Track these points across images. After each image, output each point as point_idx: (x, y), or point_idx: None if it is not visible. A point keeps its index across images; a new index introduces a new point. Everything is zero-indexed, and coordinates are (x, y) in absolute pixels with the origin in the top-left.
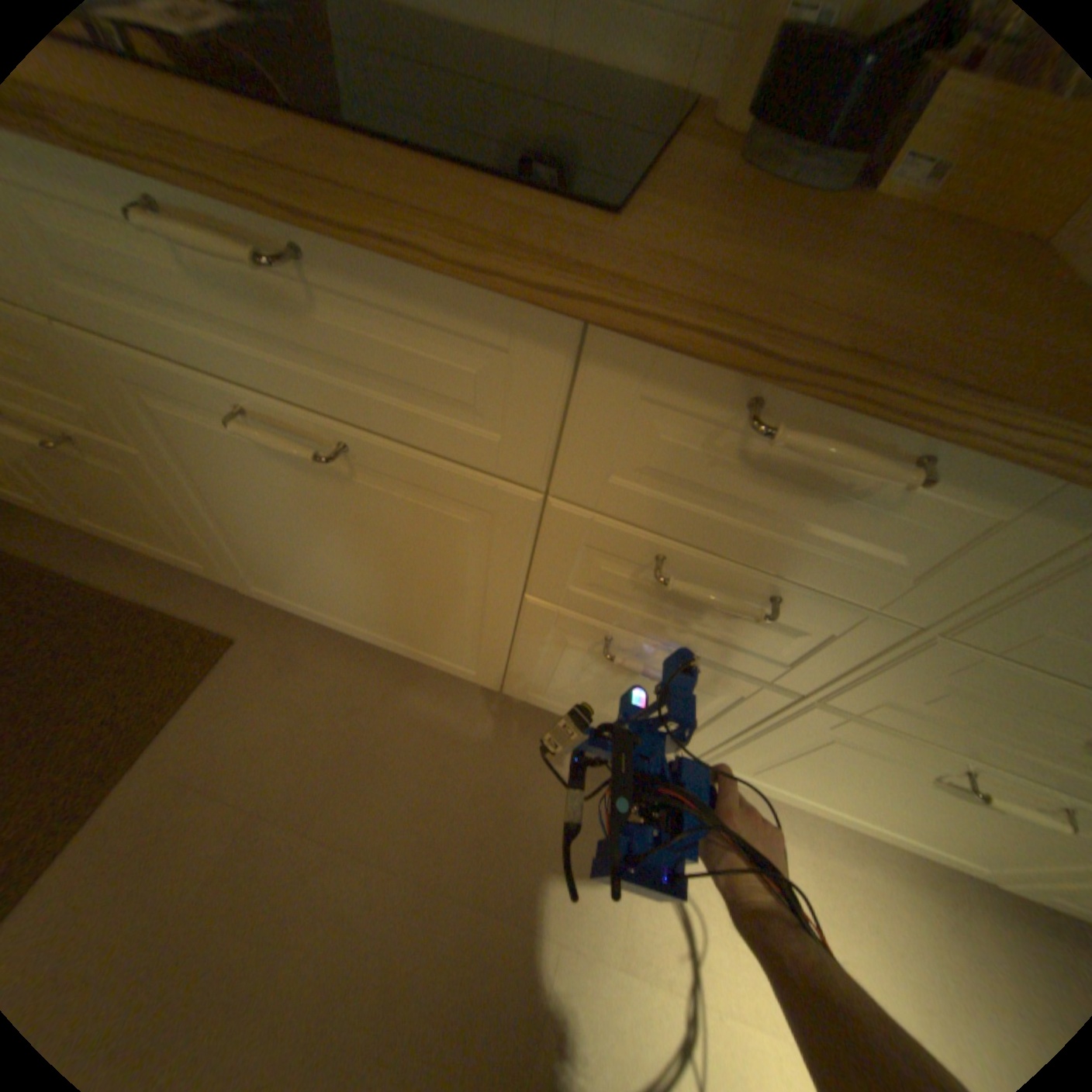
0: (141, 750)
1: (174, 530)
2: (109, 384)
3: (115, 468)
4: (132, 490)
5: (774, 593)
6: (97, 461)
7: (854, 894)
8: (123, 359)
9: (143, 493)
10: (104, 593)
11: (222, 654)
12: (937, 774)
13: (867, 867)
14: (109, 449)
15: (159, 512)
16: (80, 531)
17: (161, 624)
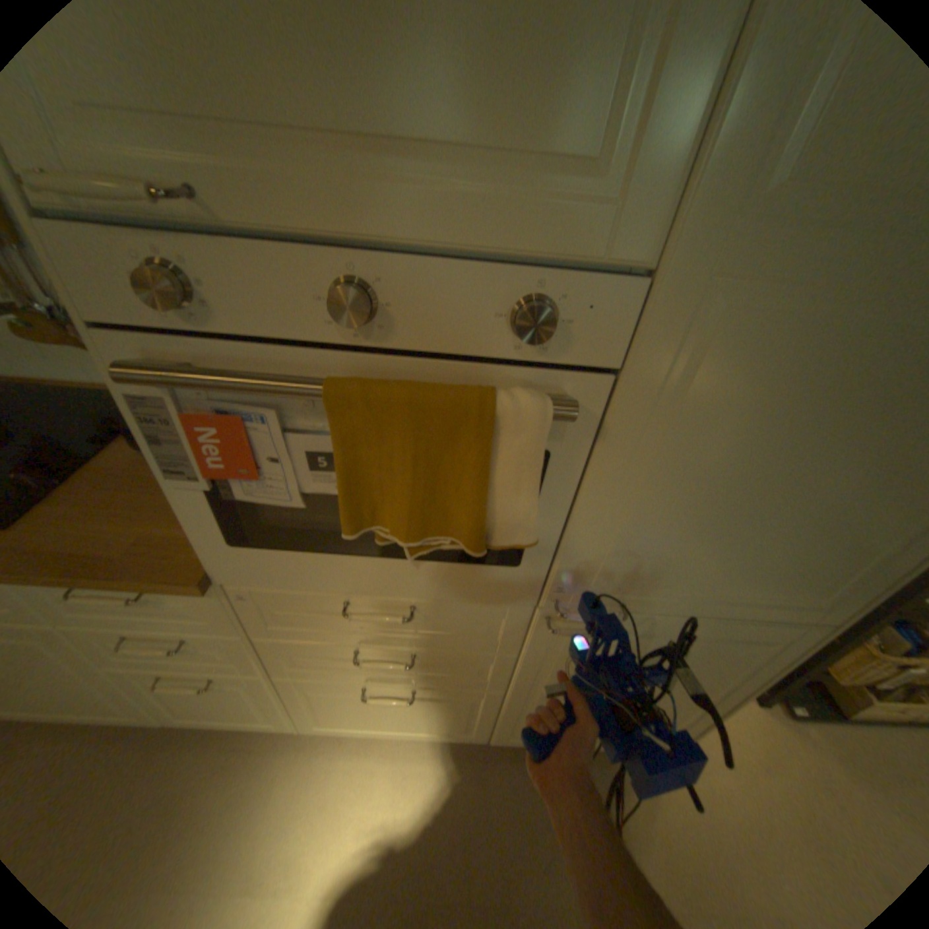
0: None
1: None
2: None
3: None
4: None
5: (176, 640)
6: None
7: (416, 783)
8: None
9: None
10: None
11: None
12: (358, 695)
13: (429, 761)
14: None
15: None
16: None
17: None
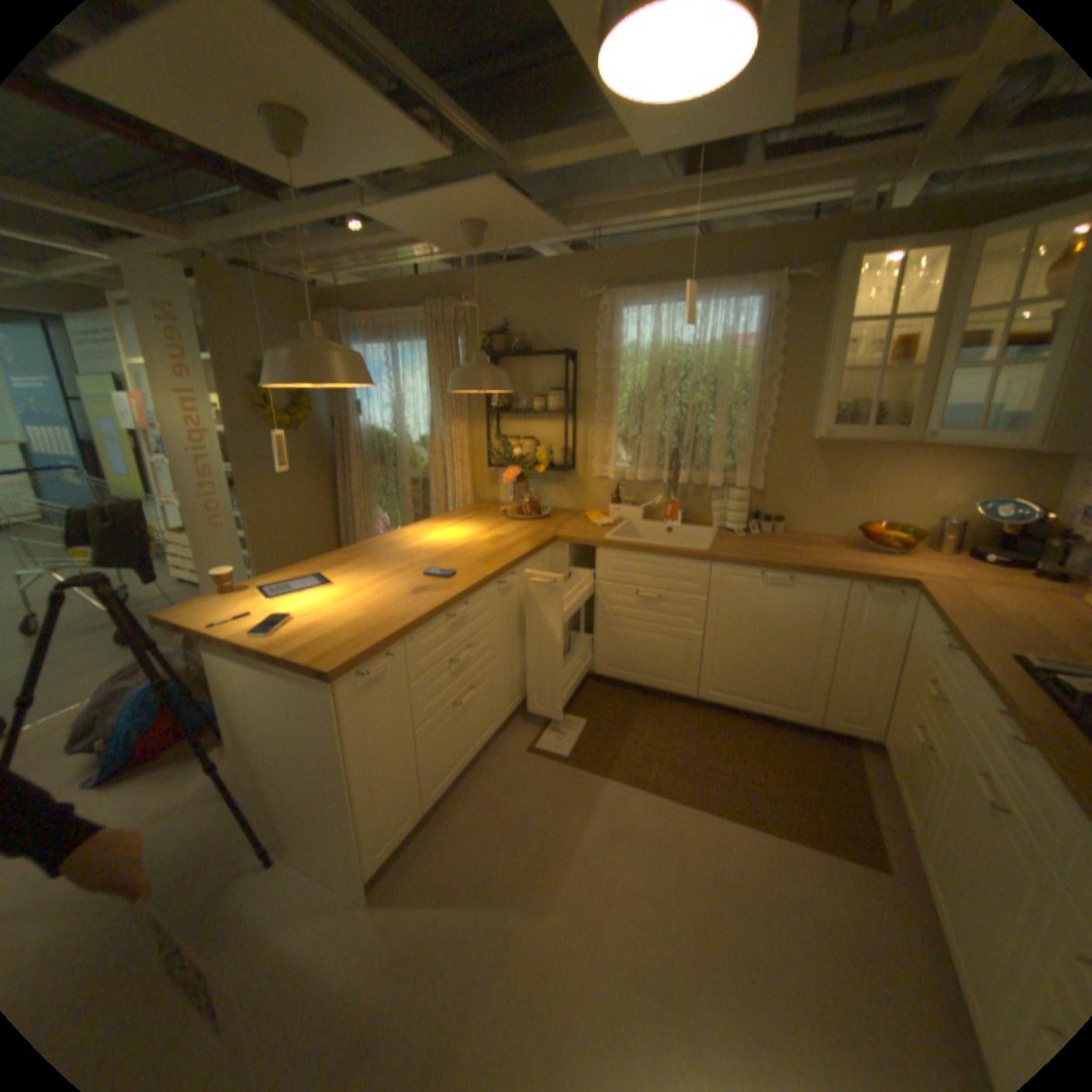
0: (817, 851)
1: (930, 811)
2: (963, 746)
3: (937, 772)
4: (933, 783)
5: None
6: (934, 765)
7: None
8: (973, 742)
9: (936, 787)
10: (875, 811)
11: (881, 873)
12: None
13: None
14: (942, 764)
15: (933, 799)
16: (897, 790)
17: (877, 839)
